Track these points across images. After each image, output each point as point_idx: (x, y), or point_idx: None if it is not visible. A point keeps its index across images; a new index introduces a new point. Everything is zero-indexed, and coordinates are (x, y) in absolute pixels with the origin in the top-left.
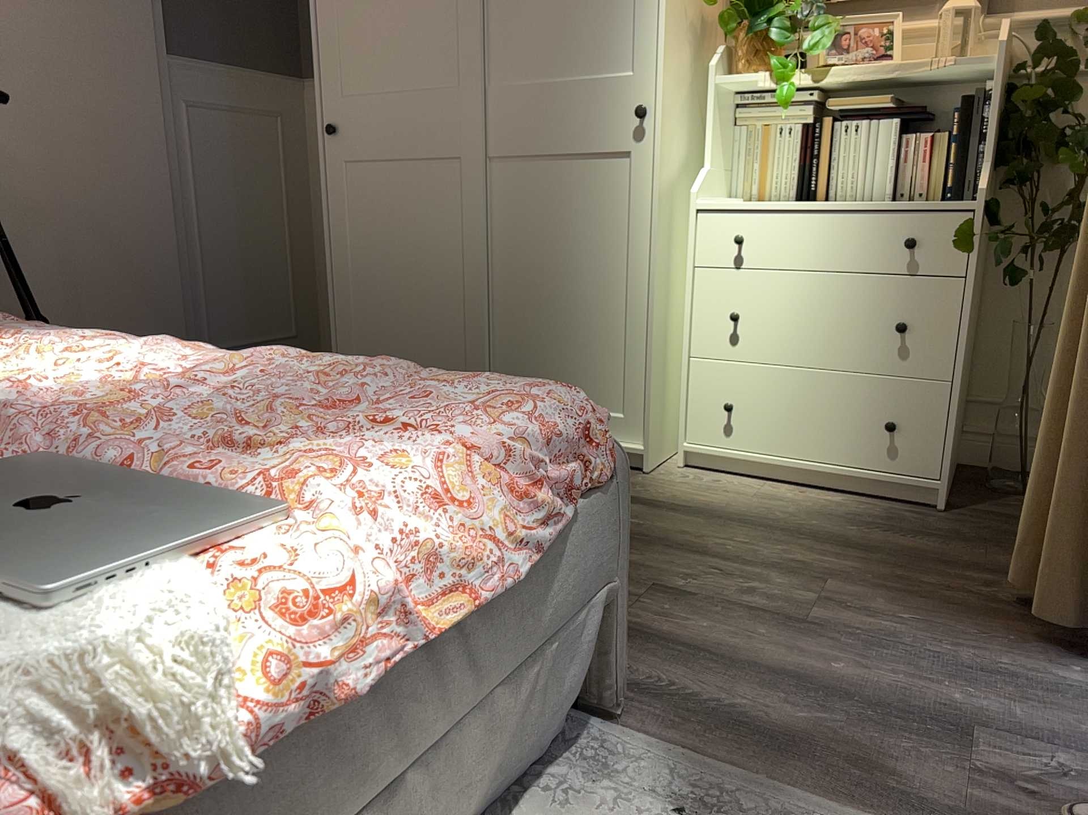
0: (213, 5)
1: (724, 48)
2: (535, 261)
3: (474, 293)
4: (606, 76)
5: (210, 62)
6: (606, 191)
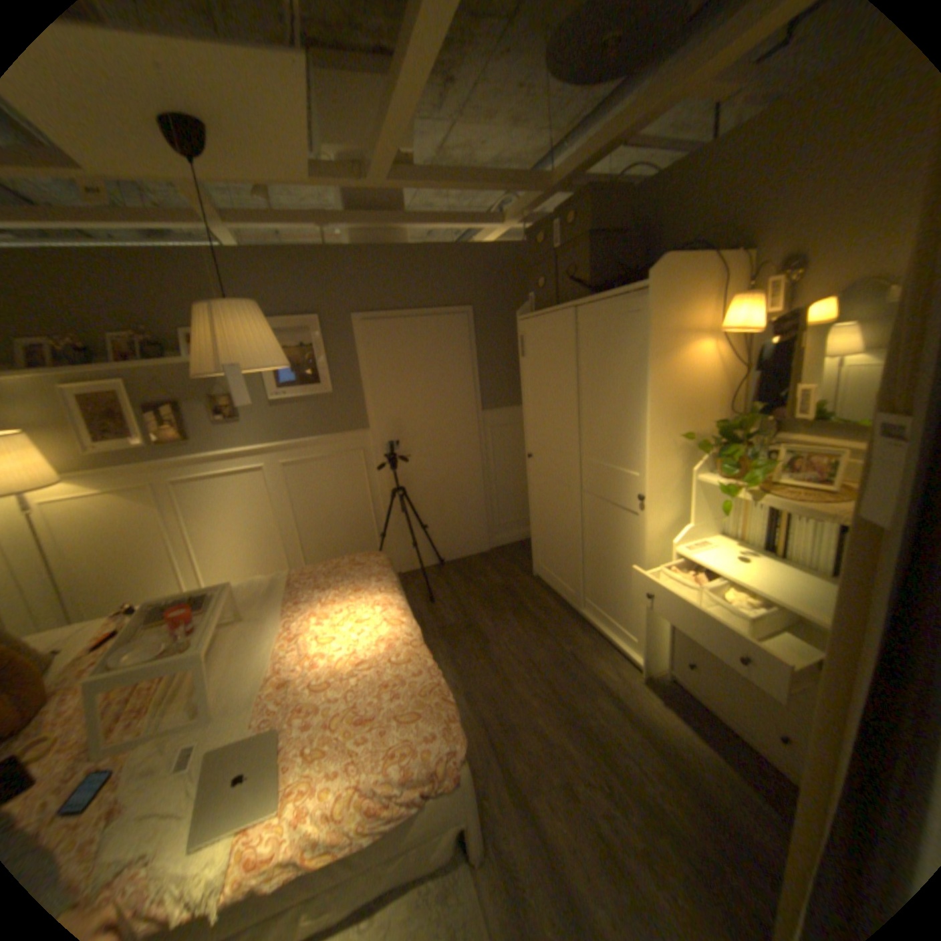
0: (503, 384)
1: (710, 456)
2: (601, 547)
3: (576, 550)
4: (628, 473)
5: (500, 409)
6: (629, 529)
